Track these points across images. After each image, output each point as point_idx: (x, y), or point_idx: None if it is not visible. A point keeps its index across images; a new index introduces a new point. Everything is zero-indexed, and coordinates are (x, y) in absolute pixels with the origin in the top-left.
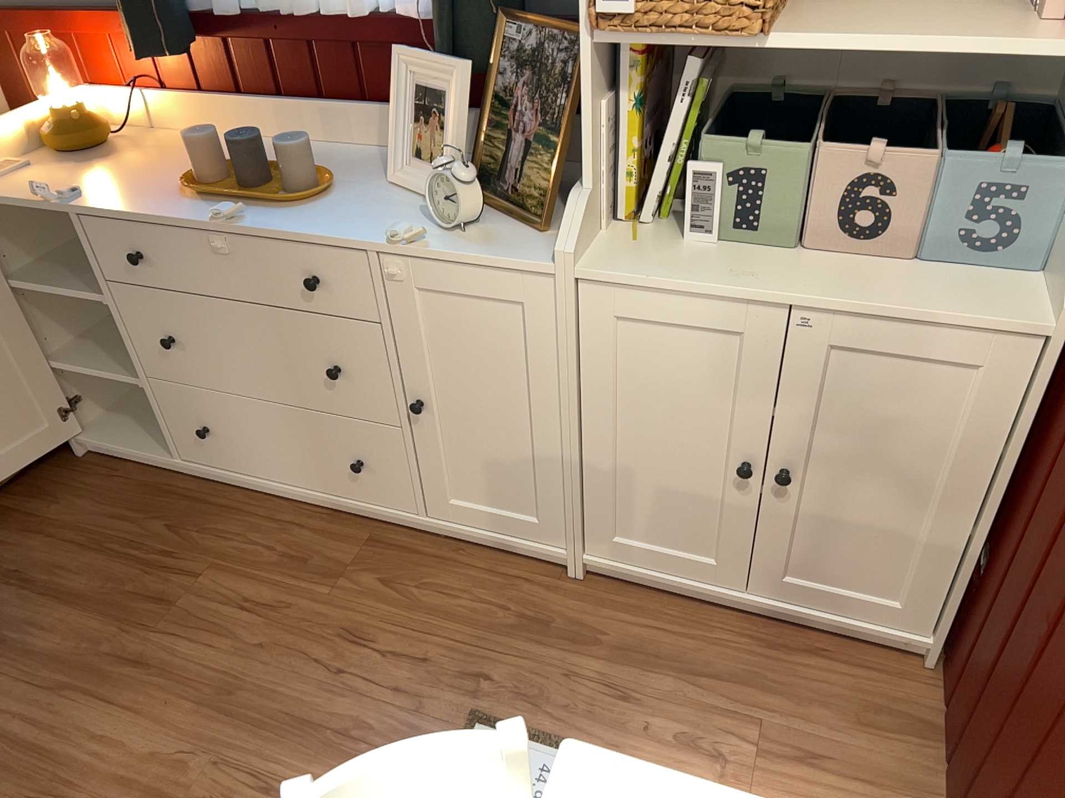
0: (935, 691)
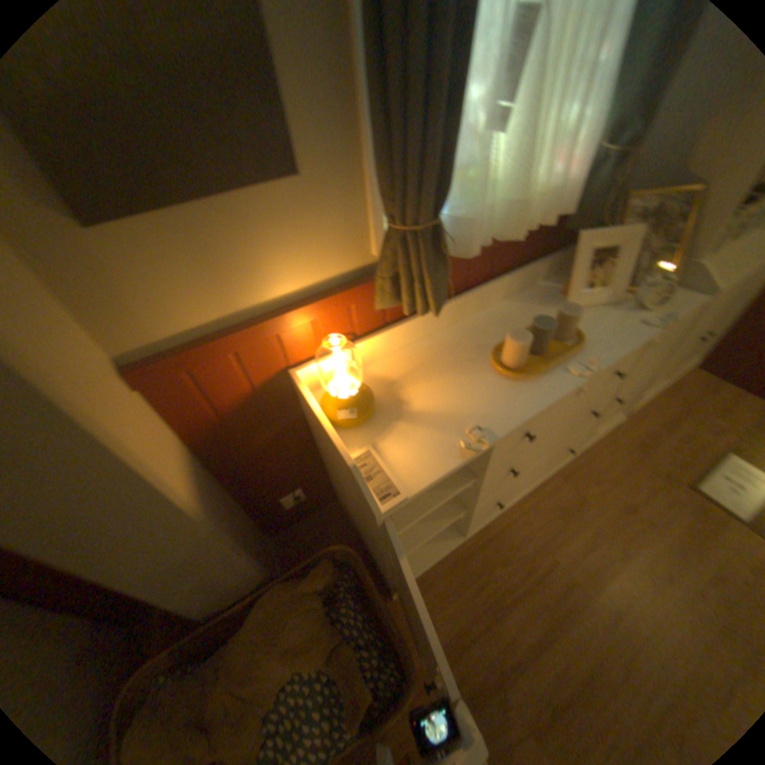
0: (706, 372)
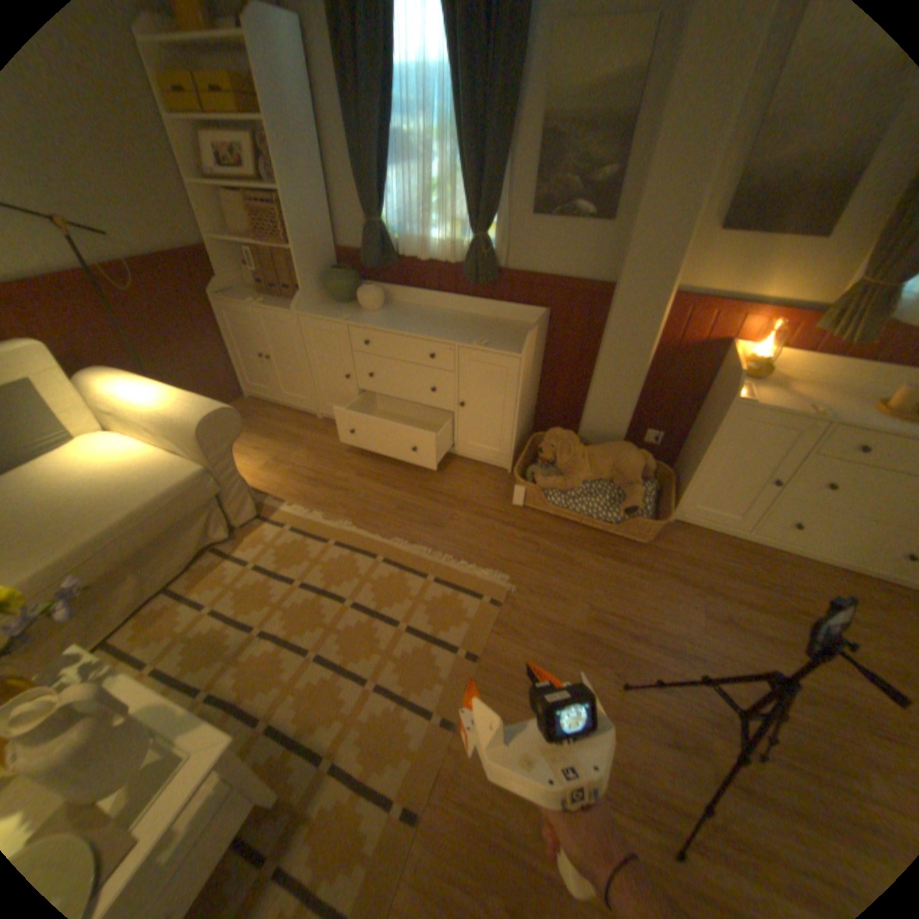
0: None
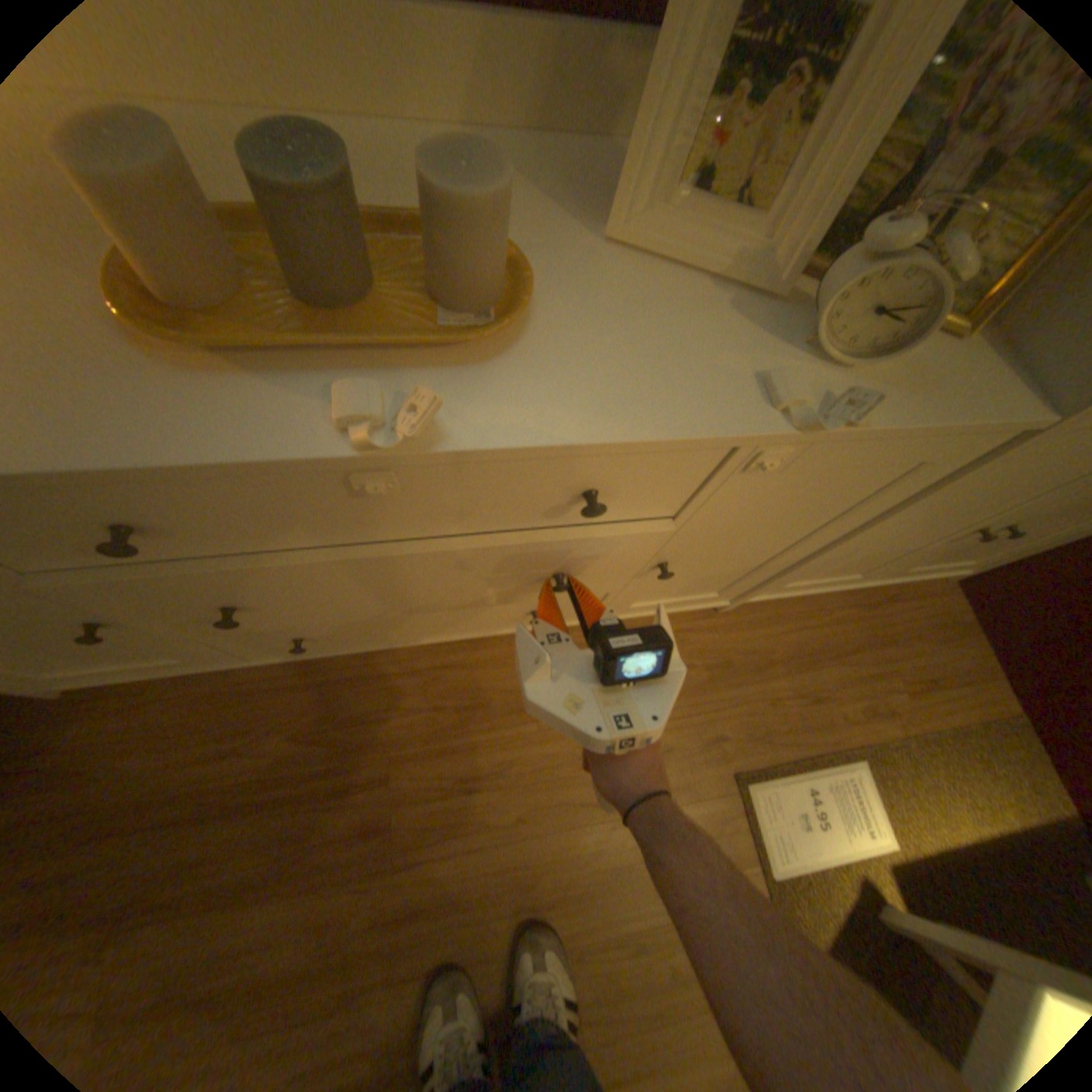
0: (967, 603)
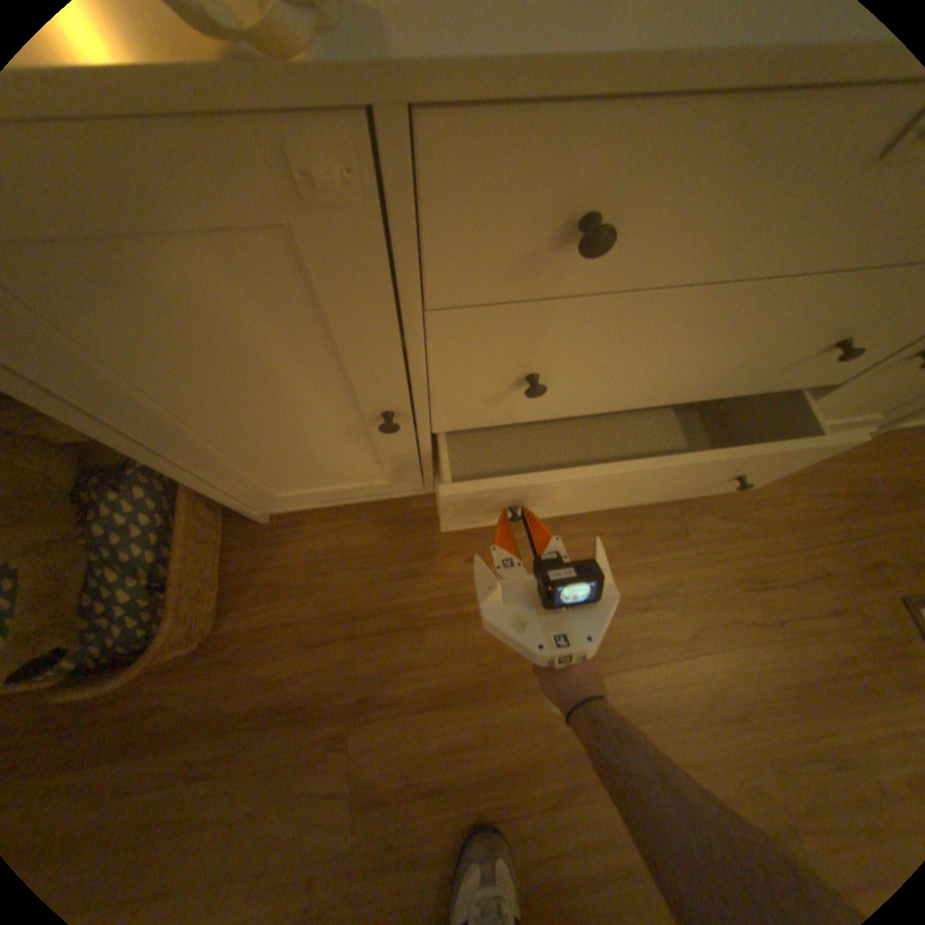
0: None
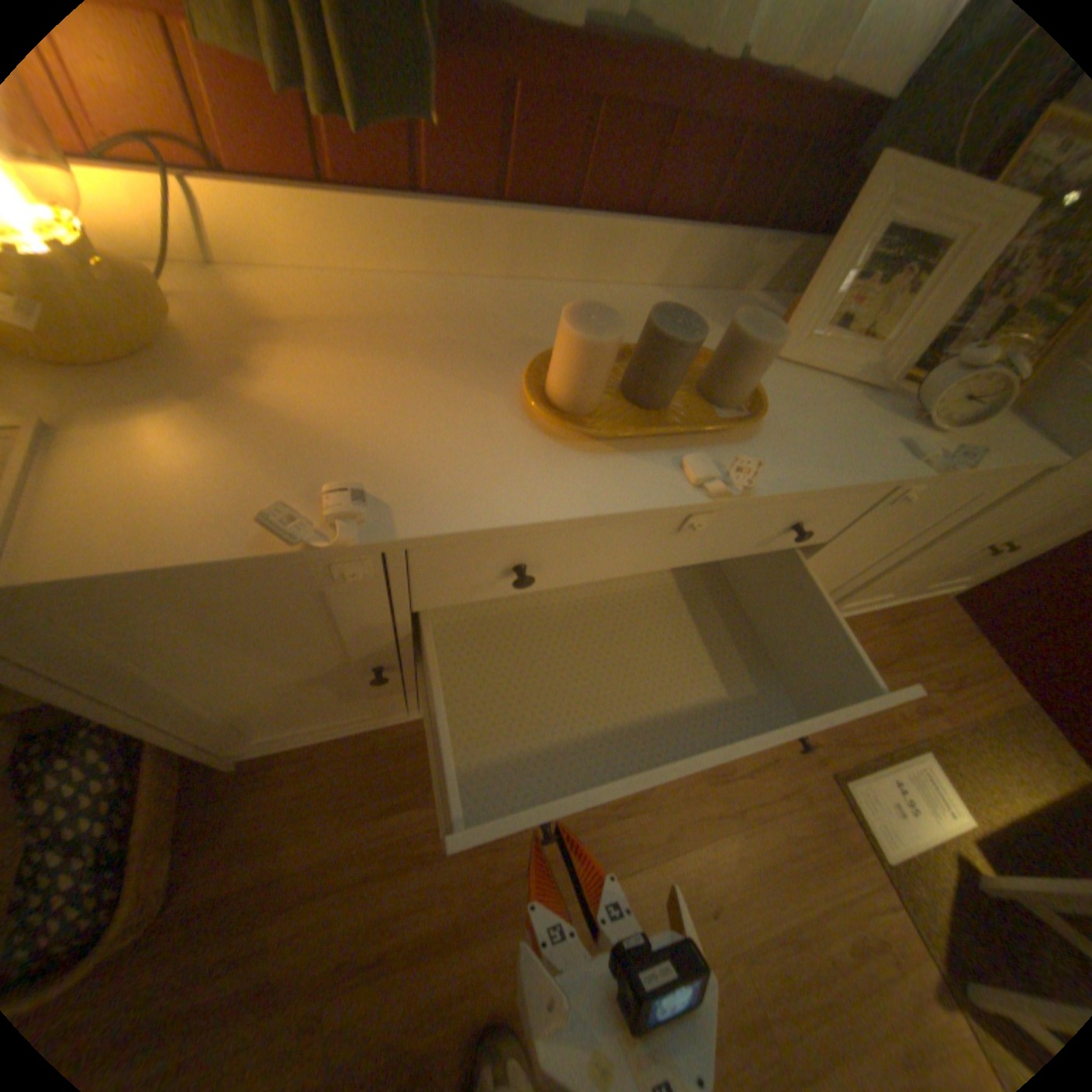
0: (965, 613)
